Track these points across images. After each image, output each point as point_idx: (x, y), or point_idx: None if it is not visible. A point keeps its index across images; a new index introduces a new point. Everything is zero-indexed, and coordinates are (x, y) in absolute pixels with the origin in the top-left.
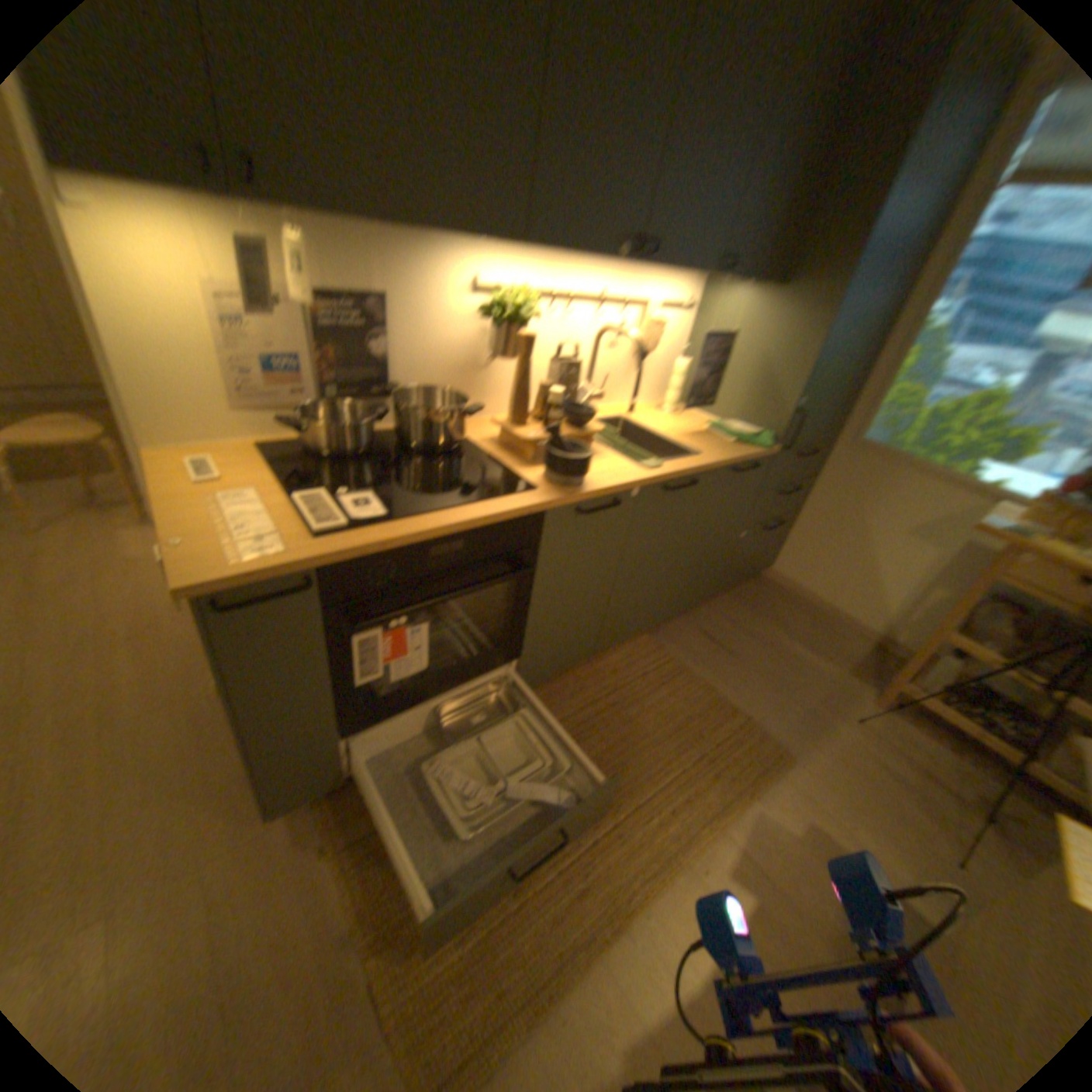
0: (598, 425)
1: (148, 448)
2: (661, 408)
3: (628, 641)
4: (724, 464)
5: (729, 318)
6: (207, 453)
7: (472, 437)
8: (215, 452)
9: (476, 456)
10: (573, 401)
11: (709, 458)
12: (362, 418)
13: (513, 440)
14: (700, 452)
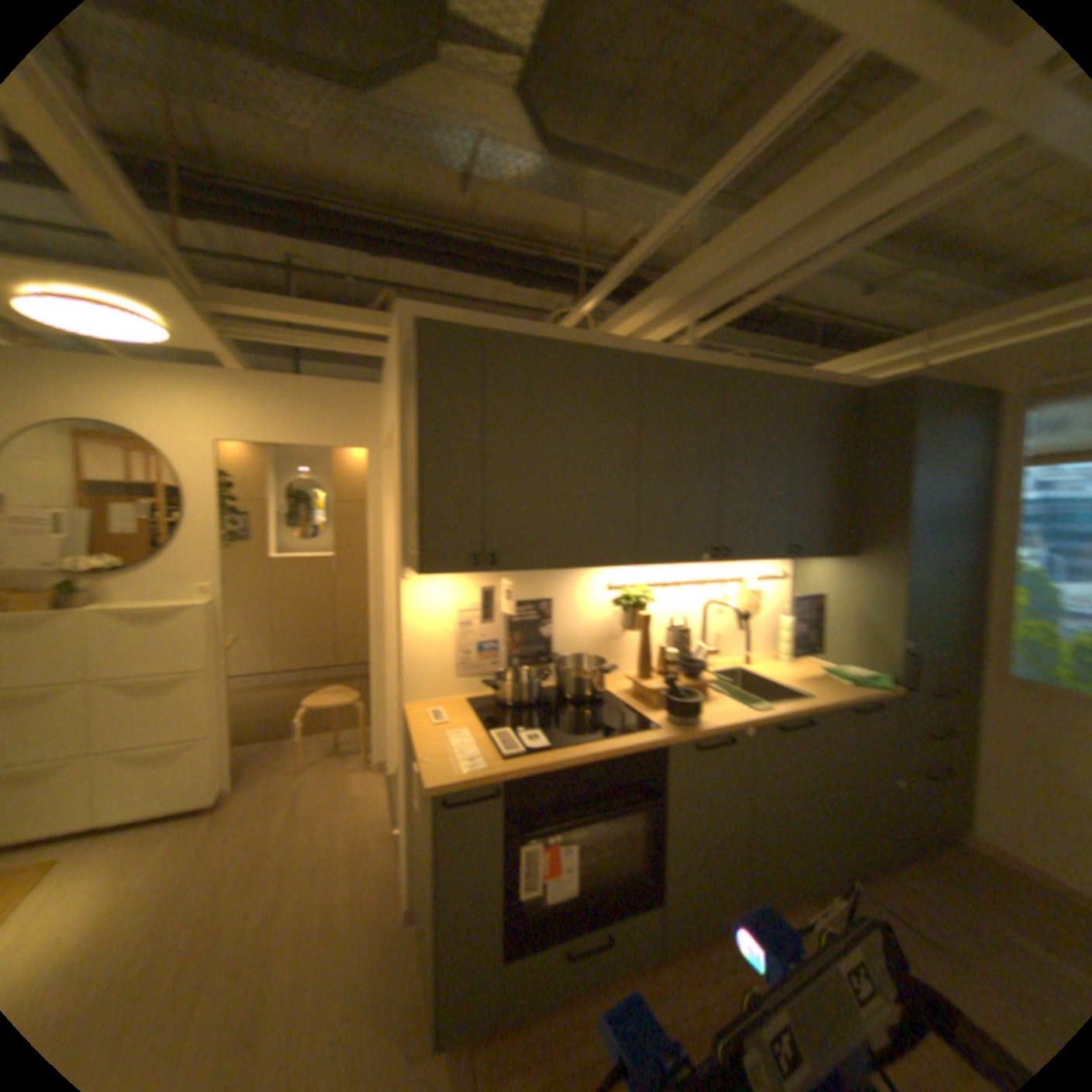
0: (713, 676)
1: (405, 705)
2: (776, 658)
3: (792, 913)
4: (838, 705)
5: (817, 582)
6: (437, 707)
7: (608, 690)
8: (441, 706)
9: (611, 704)
10: (686, 658)
11: (821, 700)
12: (532, 679)
13: (640, 691)
14: (812, 695)
